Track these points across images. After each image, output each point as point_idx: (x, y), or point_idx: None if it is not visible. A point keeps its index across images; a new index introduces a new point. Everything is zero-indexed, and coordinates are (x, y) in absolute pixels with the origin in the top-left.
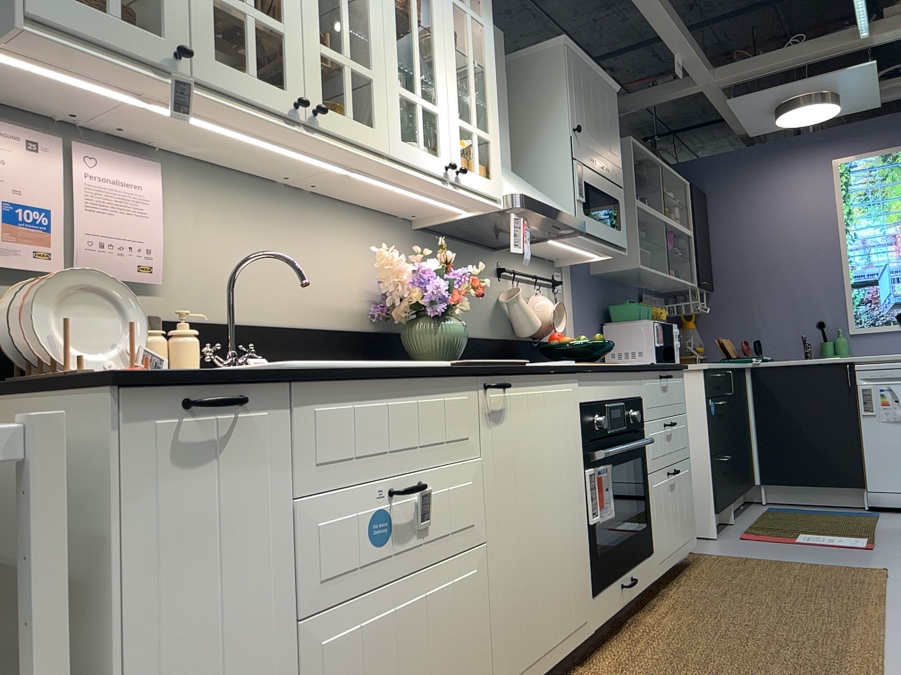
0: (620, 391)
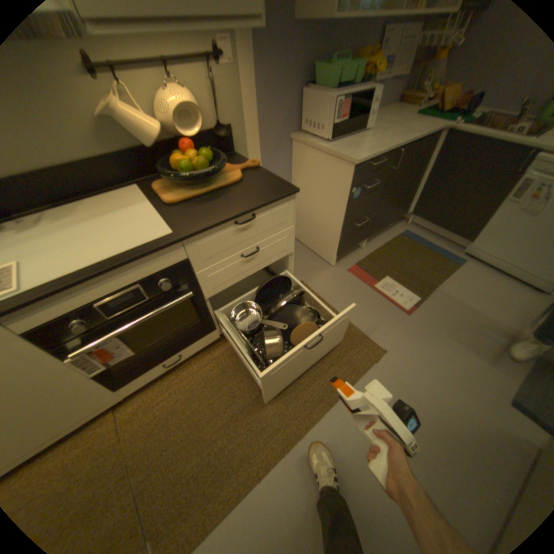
0: (126, 280)
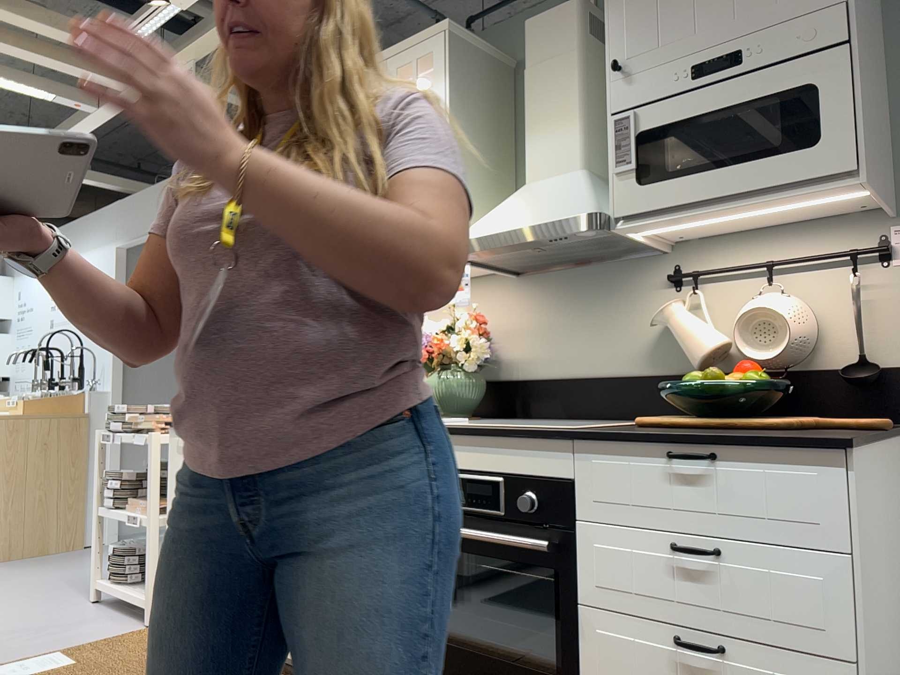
0: (496, 462)
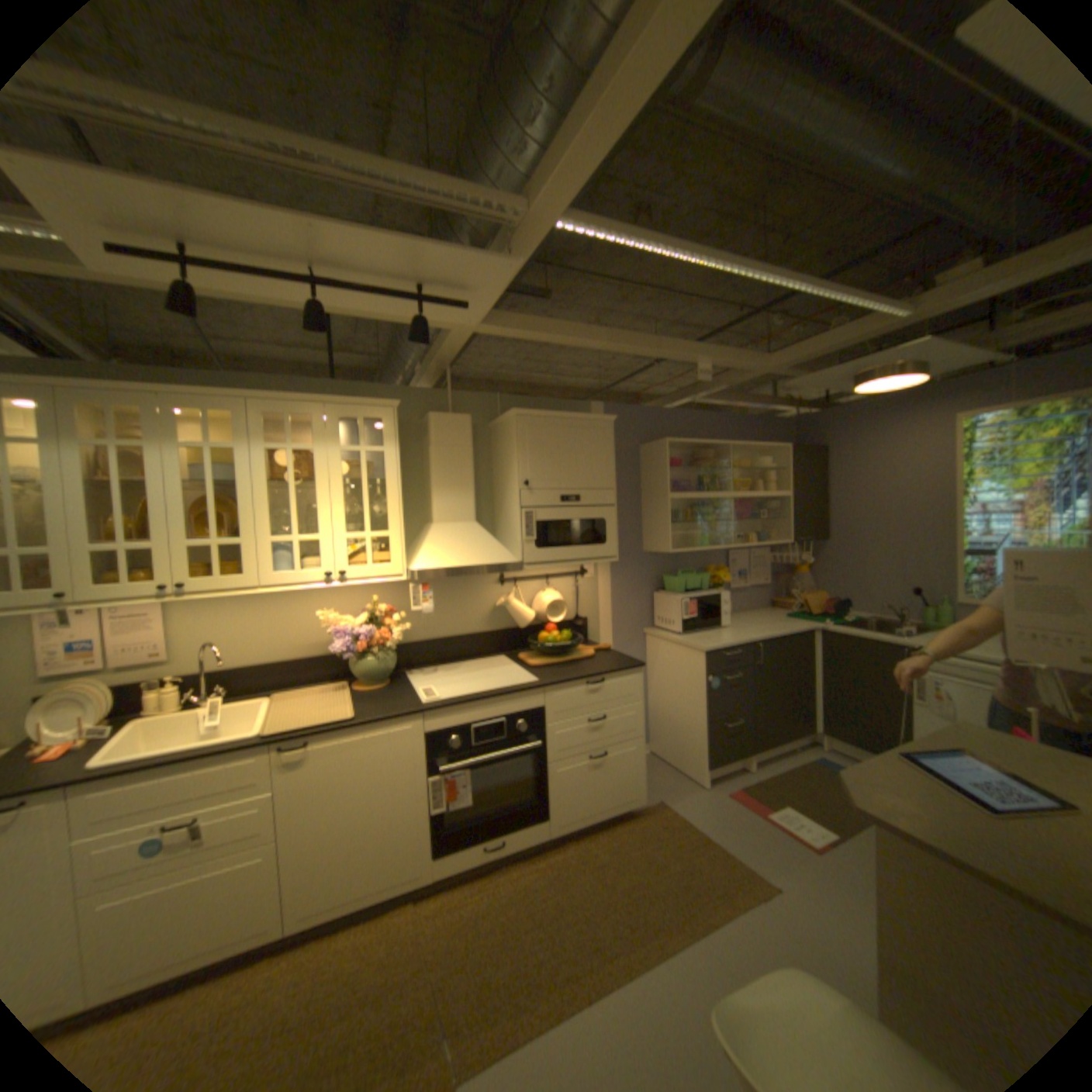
0: (499, 711)
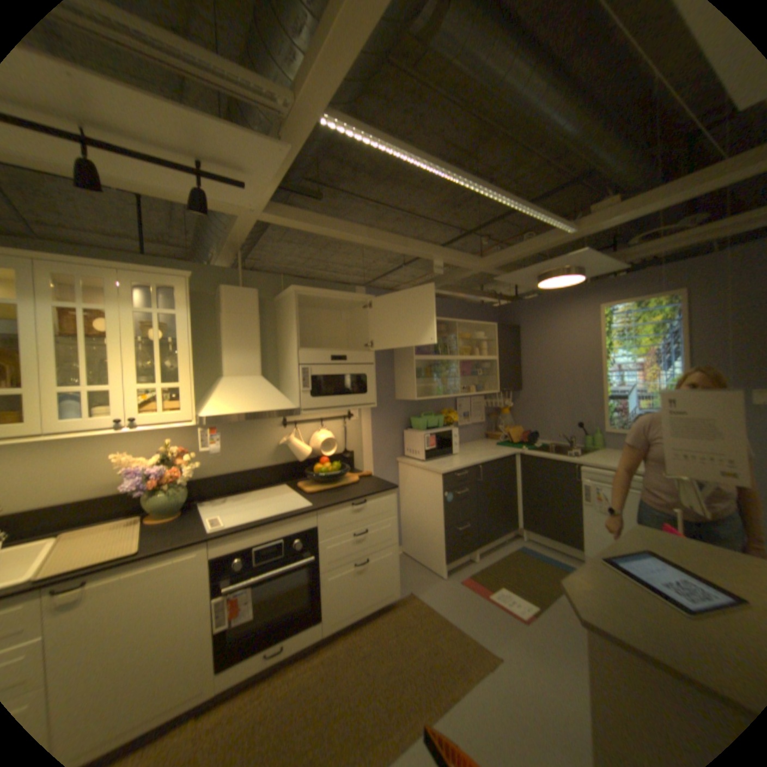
0: (277, 533)
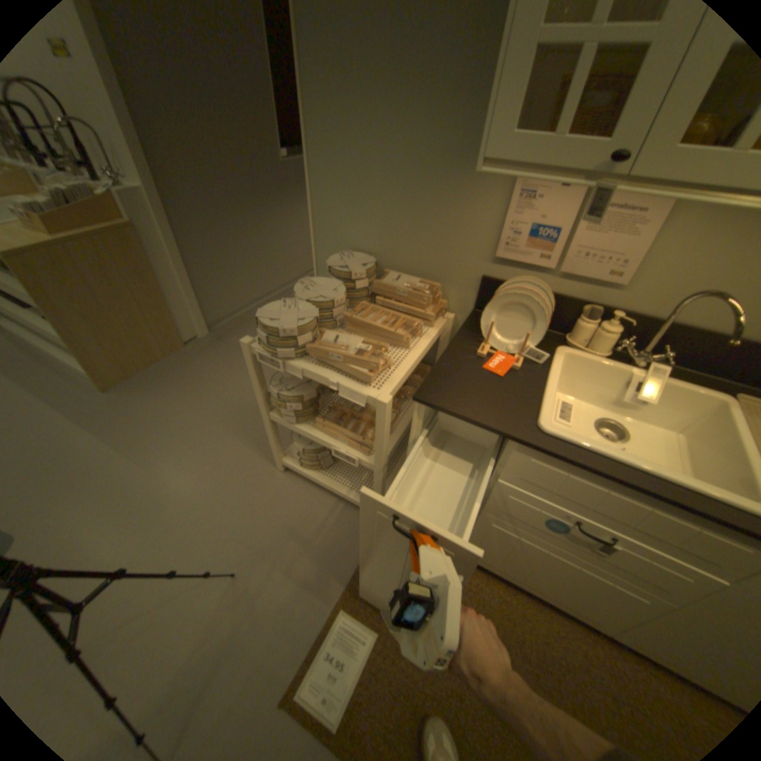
0: None
